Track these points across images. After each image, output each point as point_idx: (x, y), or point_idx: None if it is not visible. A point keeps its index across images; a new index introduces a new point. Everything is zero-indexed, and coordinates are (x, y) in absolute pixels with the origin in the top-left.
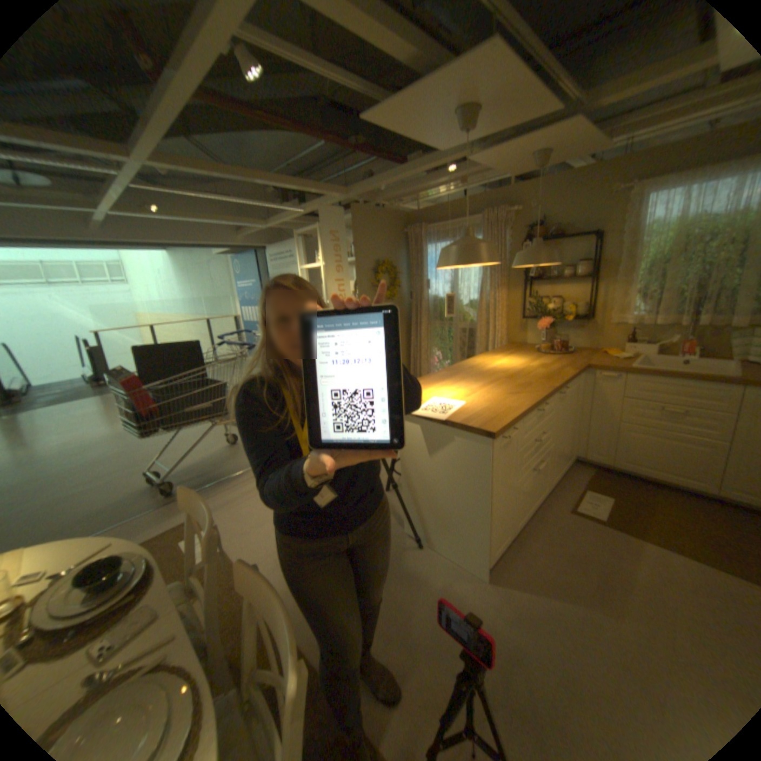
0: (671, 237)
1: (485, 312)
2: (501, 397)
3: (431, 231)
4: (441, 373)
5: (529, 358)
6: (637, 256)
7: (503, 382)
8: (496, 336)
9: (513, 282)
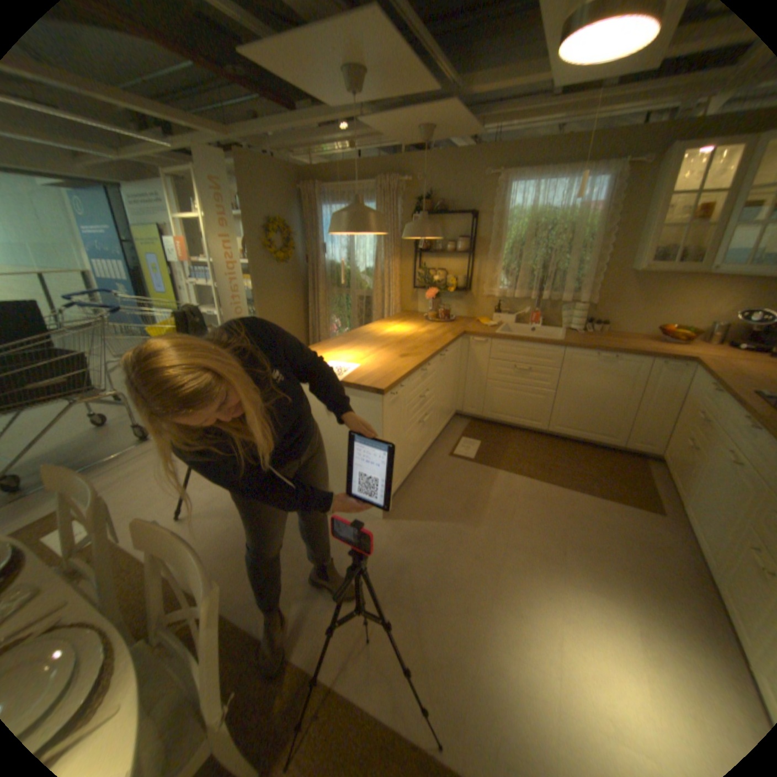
0: (526, 224)
1: (380, 281)
2: (391, 359)
3: (325, 191)
4: (338, 340)
5: (418, 325)
6: (502, 238)
7: (394, 347)
8: (390, 304)
9: (404, 253)
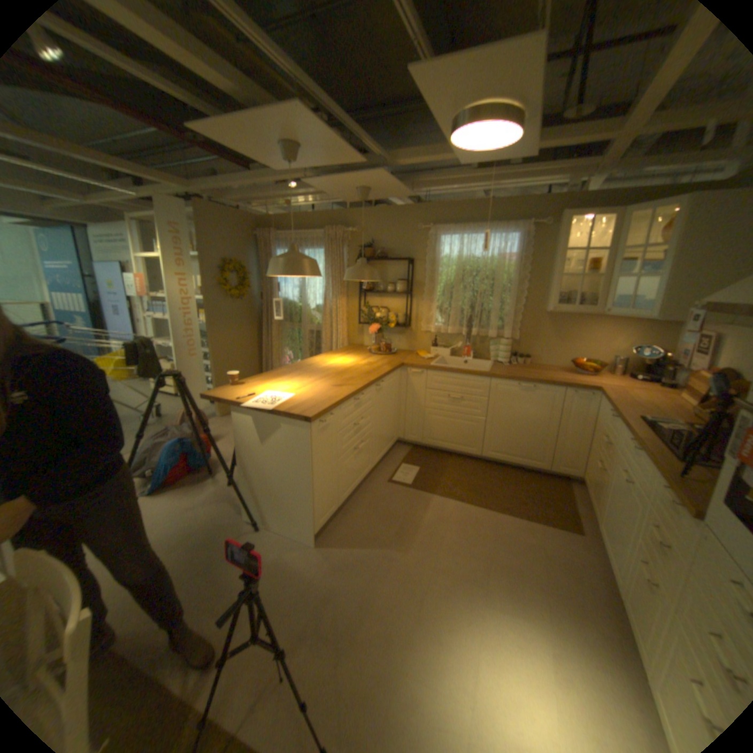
0: (454, 270)
1: (329, 317)
2: (326, 389)
3: (279, 237)
4: (280, 371)
5: (360, 358)
6: (435, 281)
7: (332, 378)
8: (338, 338)
9: (351, 293)
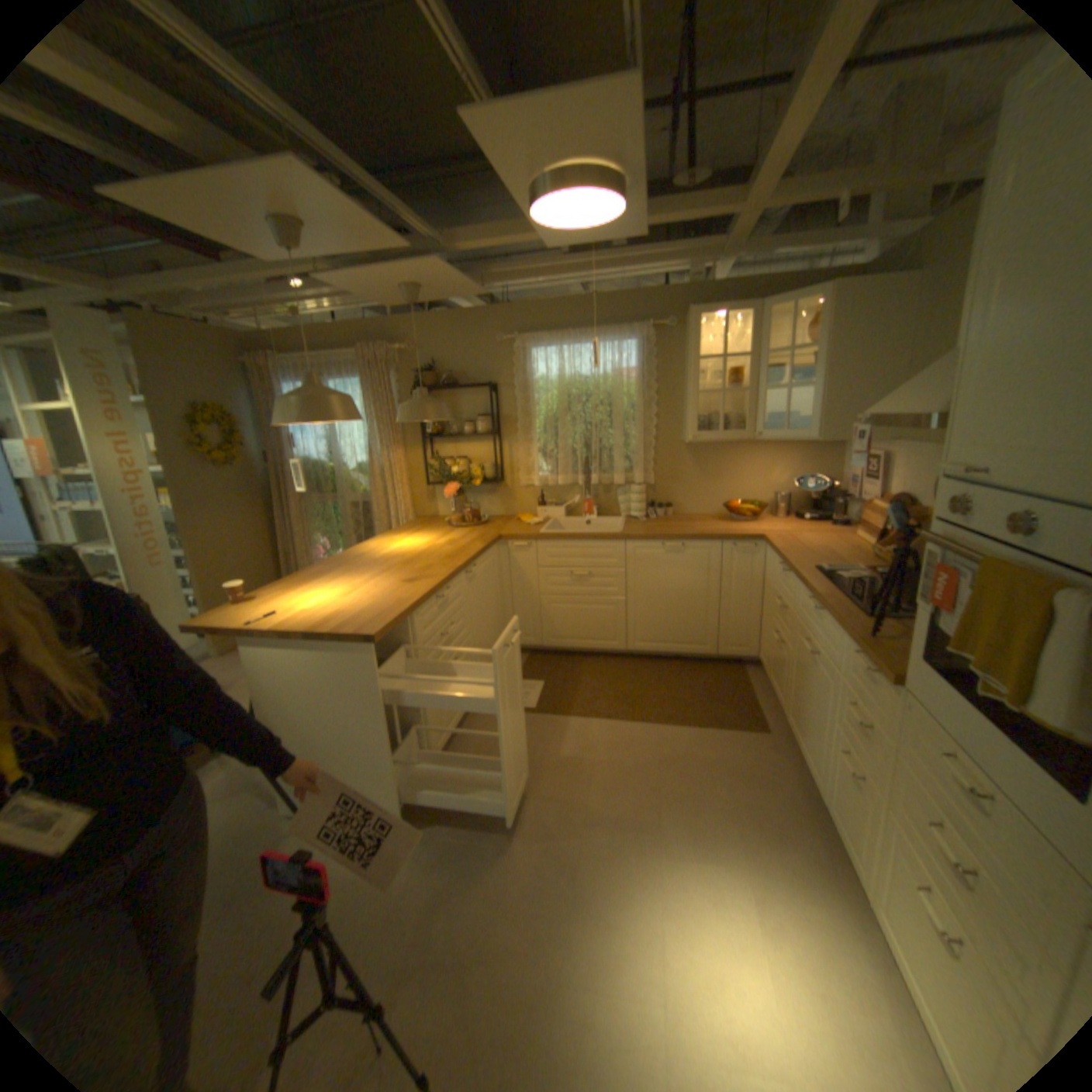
0: (556, 396)
1: (381, 479)
2: (392, 589)
3: (284, 364)
4: (314, 570)
5: (437, 535)
6: (531, 414)
7: (399, 571)
8: (399, 510)
9: (410, 440)
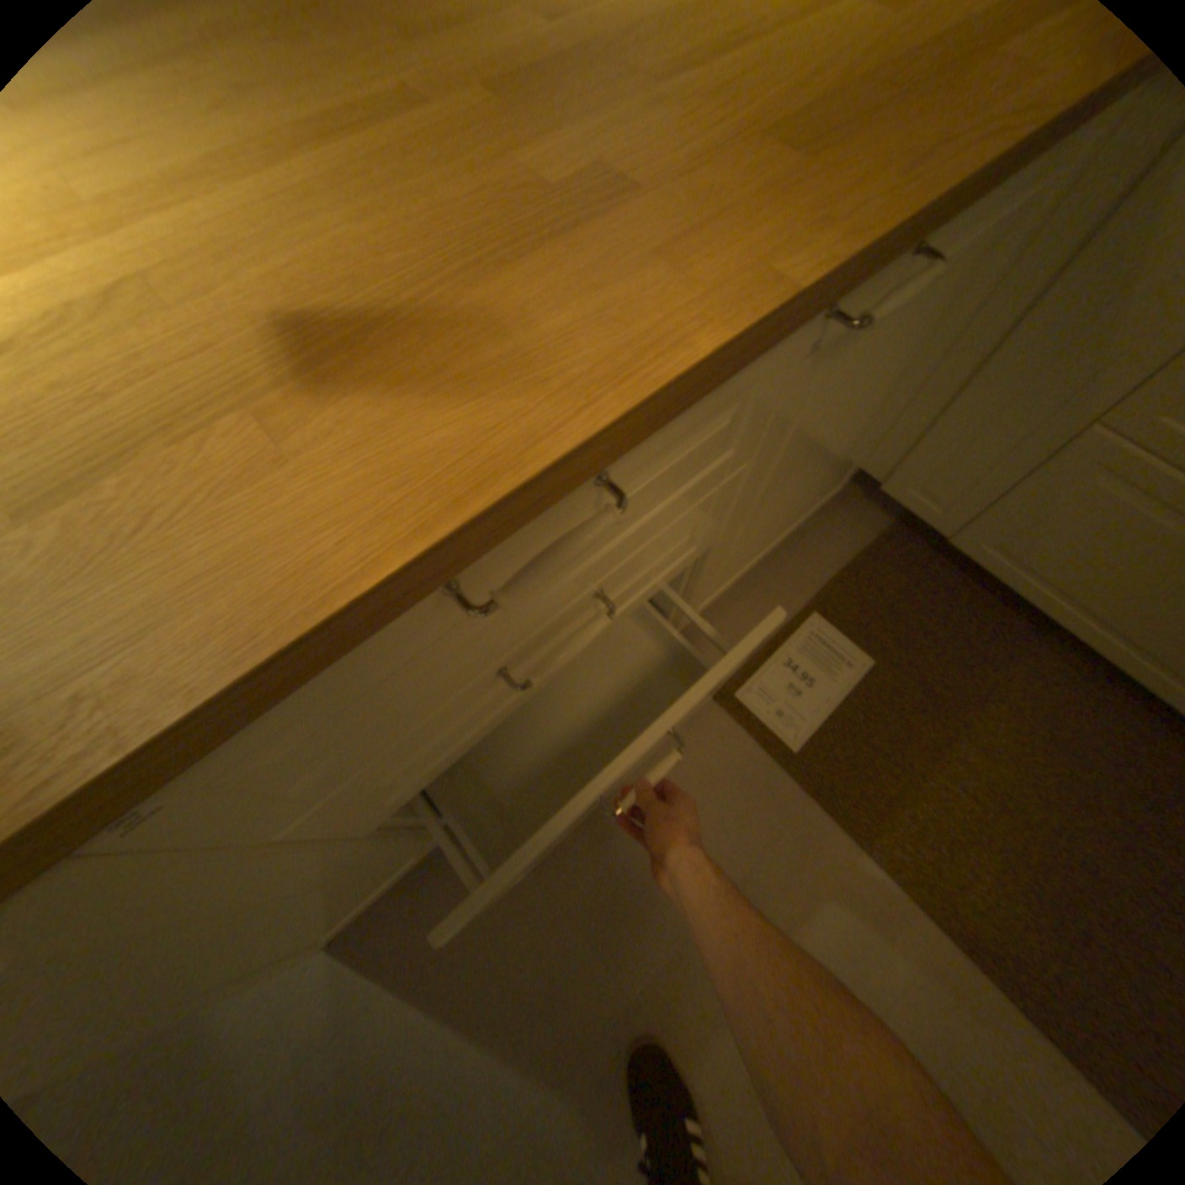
0: None
1: None
2: (129, 395)
3: None
4: None
5: None
6: None
7: (423, 138)
8: None
9: None
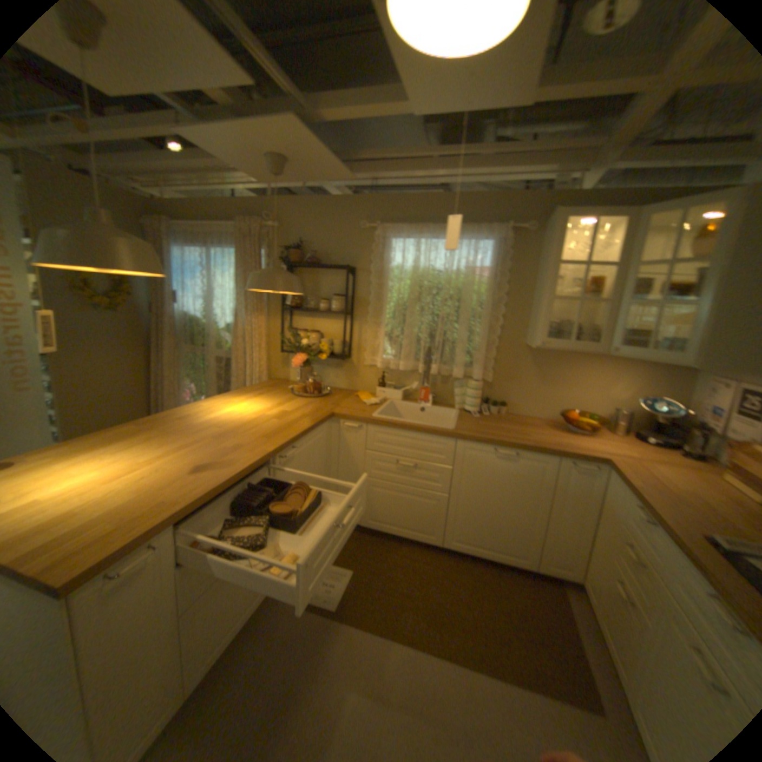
0: (408, 285)
1: (242, 340)
2: (170, 478)
3: (175, 229)
4: (121, 430)
5: (274, 402)
6: (383, 299)
7: (202, 447)
8: (253, 370)
9: (273, 309)
